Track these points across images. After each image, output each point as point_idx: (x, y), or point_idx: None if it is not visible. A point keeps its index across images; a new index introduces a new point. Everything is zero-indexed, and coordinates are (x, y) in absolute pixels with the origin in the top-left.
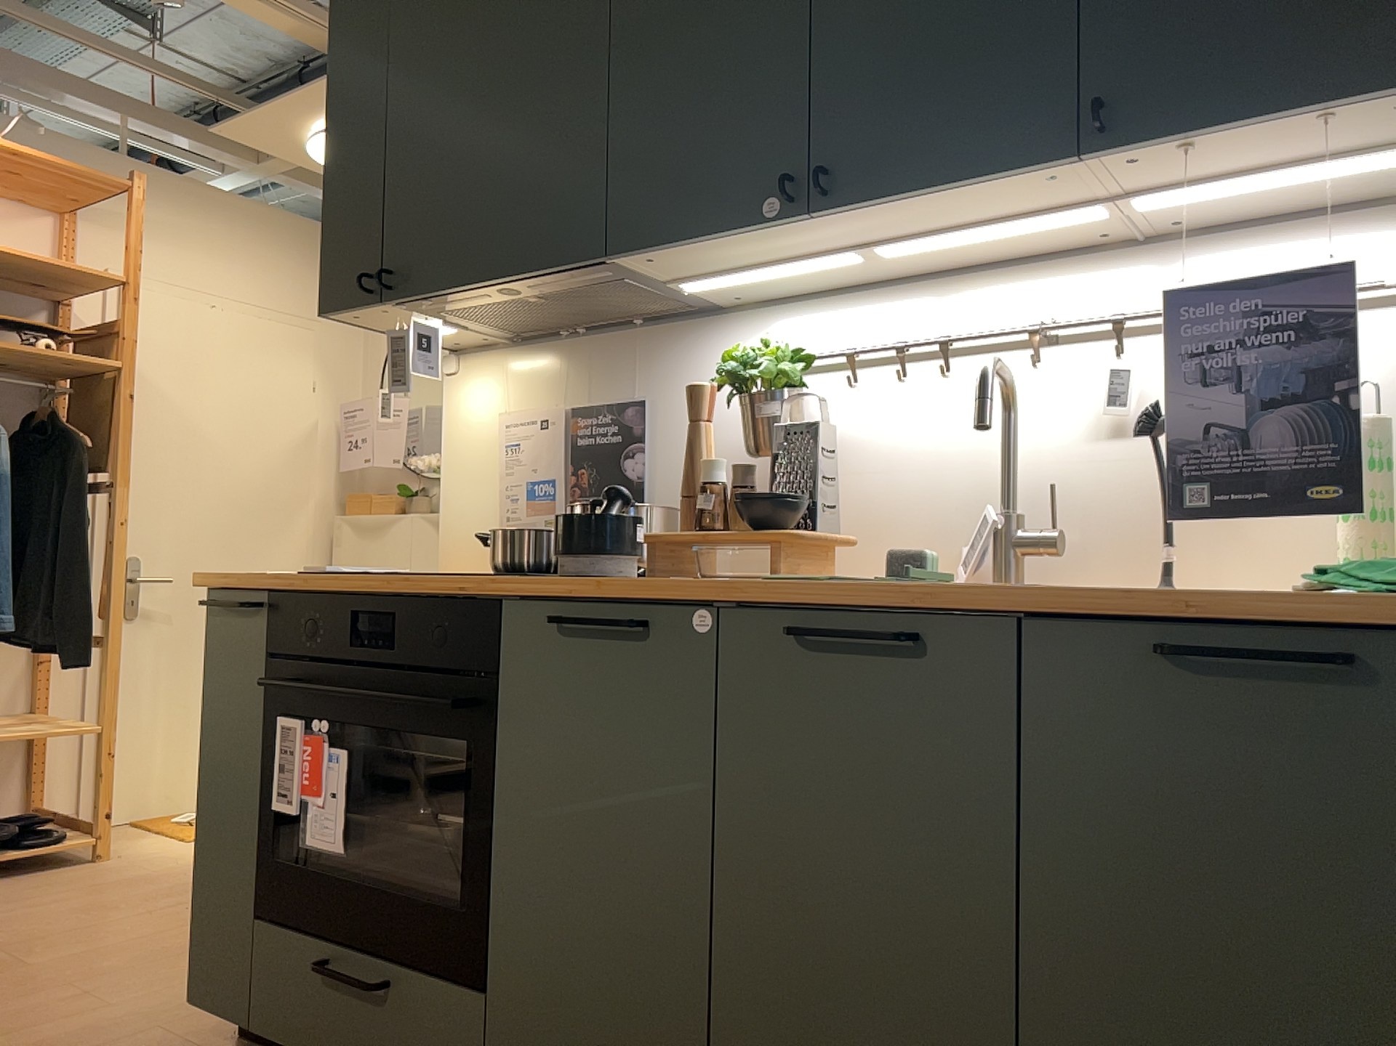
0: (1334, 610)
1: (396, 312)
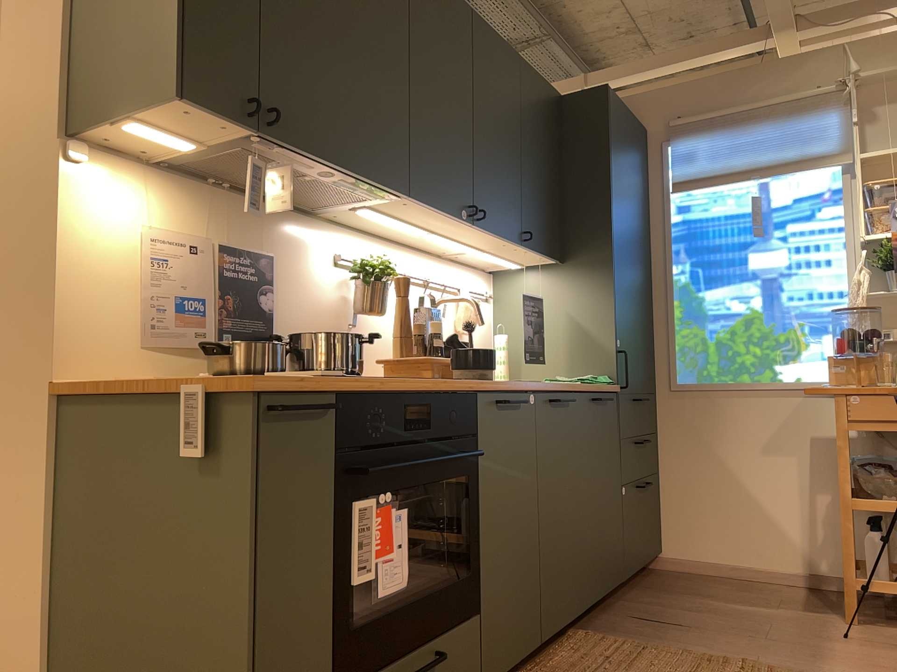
0: (604, 388)
1: (227, 130)
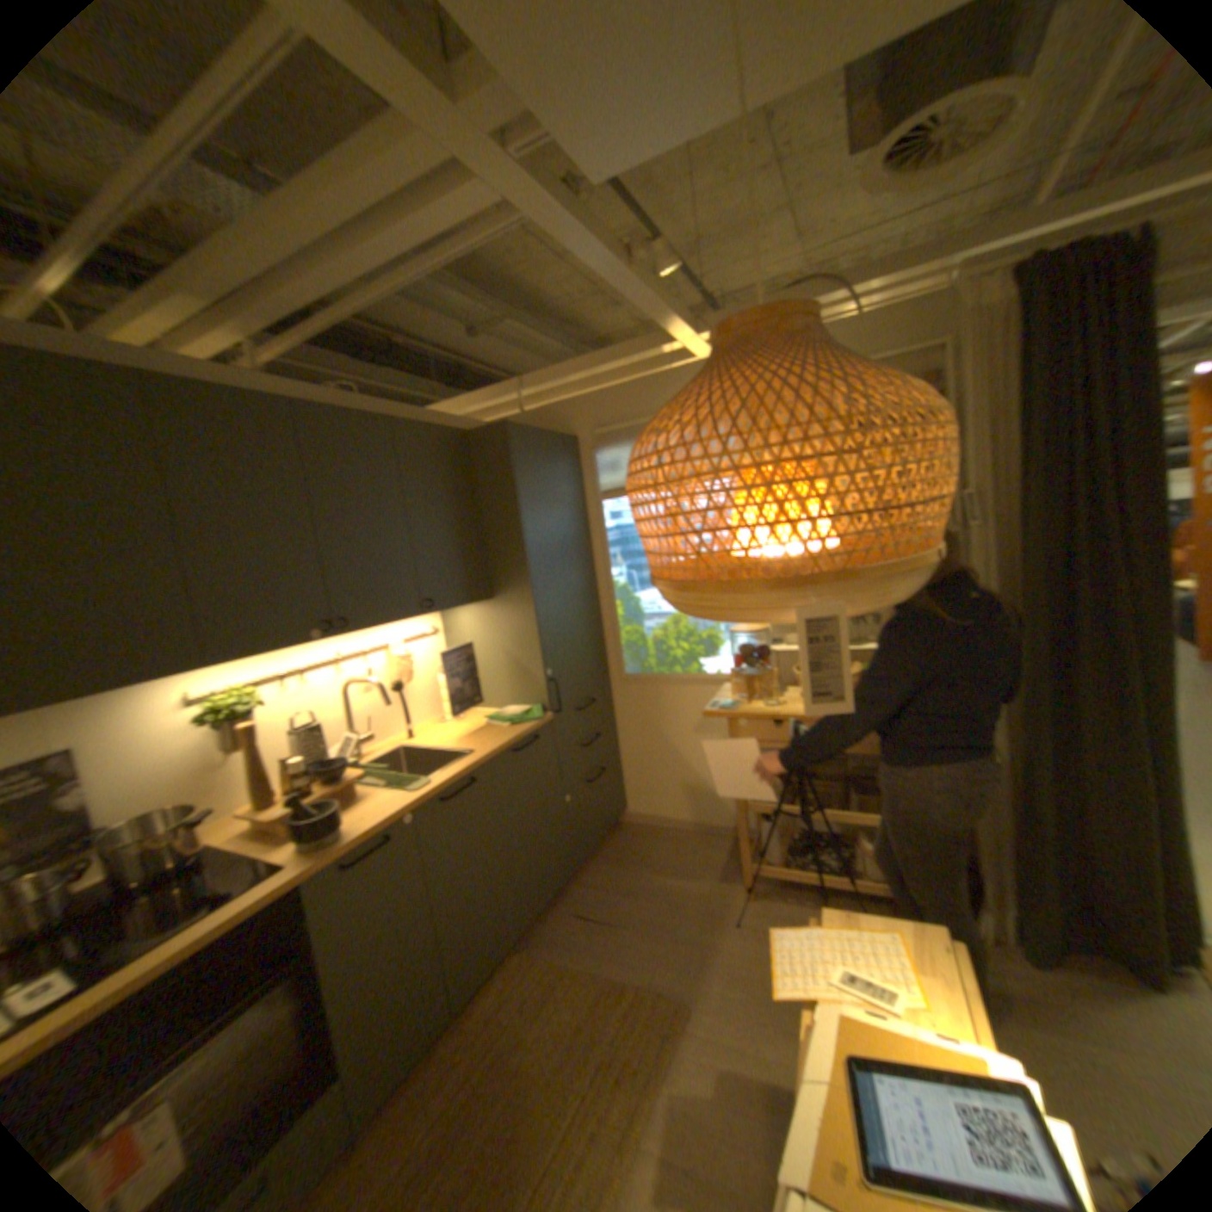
0: (527, 729)
1: None
